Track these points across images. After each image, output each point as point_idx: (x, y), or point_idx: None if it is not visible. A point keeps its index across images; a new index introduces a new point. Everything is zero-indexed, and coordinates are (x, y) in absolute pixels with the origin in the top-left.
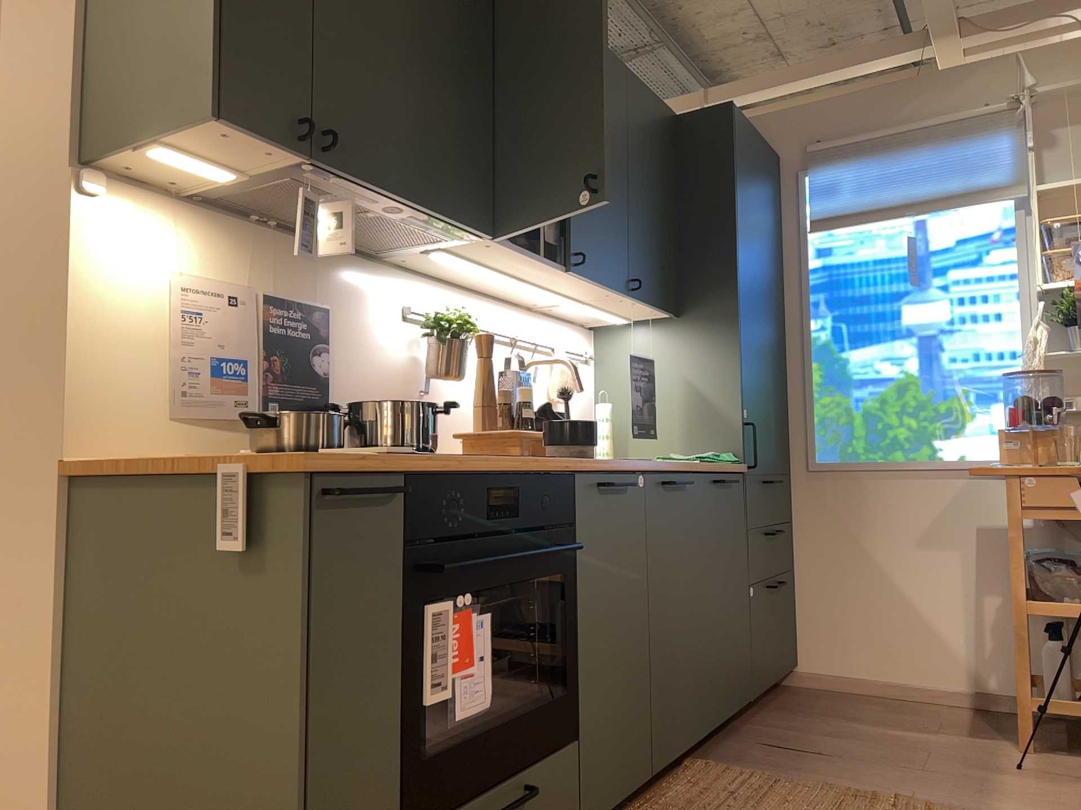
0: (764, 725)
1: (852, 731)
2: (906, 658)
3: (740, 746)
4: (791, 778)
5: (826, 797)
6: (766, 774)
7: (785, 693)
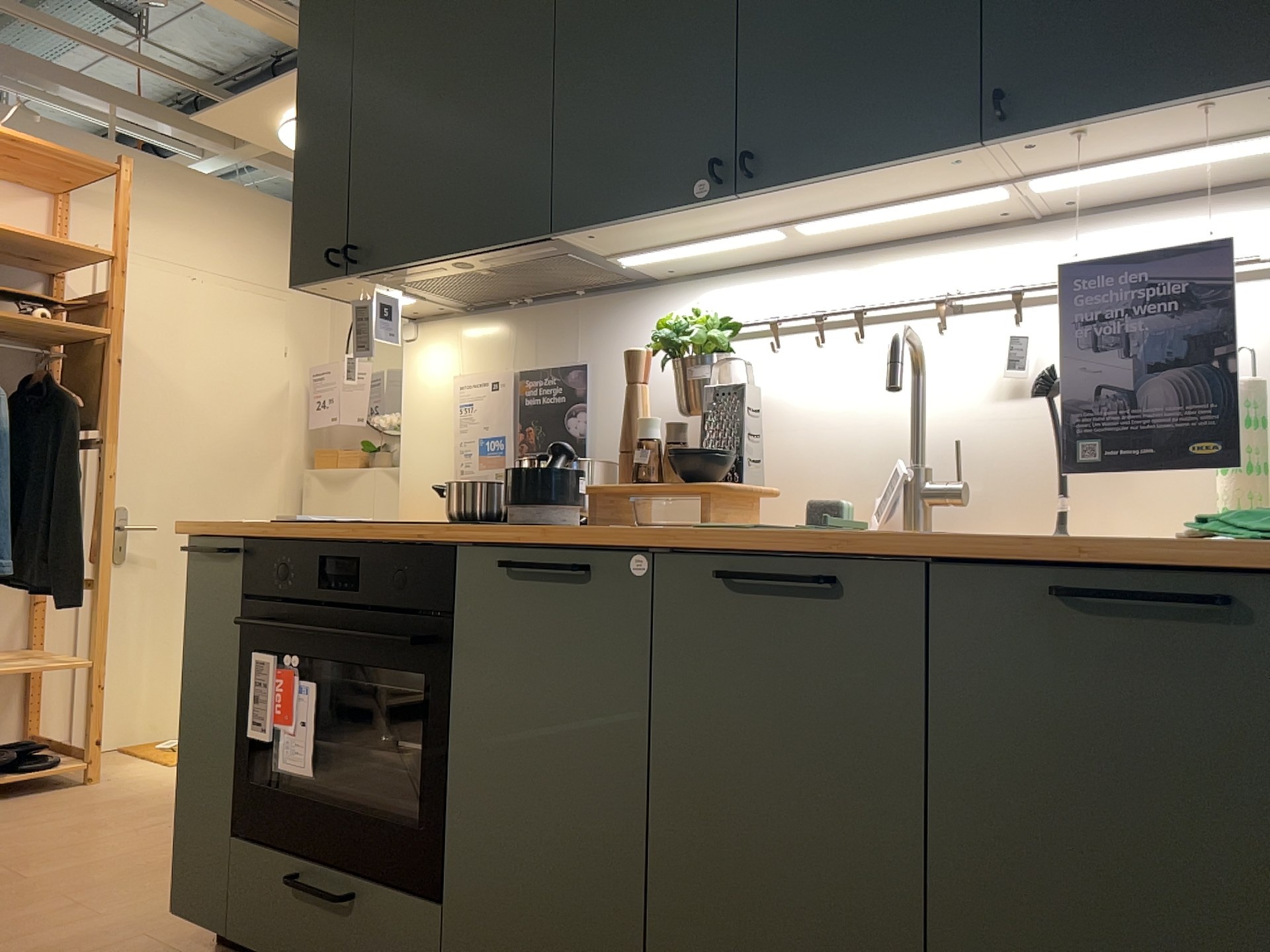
0: None
1: None
2: None
3: None
4: None
5: None
6: None
7: None
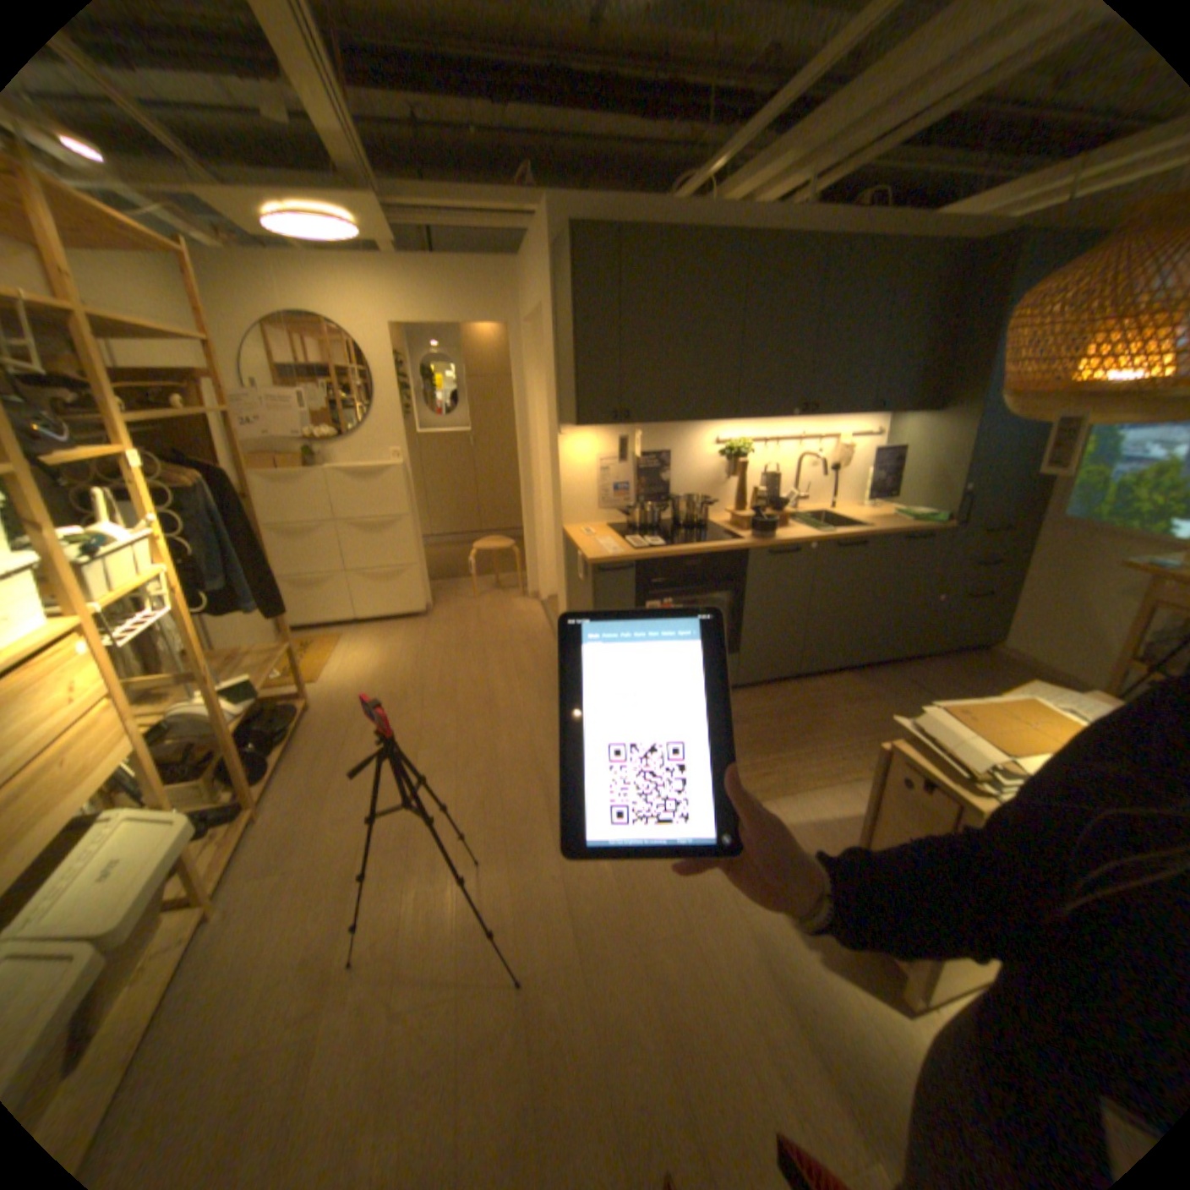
0: (926, 670)
1: (980, 691)
2: (1080, 663)
3: (891, 676)
4: (891, 700)
5: (888, 715)
6: (876, 693)
7: (980, 655)
